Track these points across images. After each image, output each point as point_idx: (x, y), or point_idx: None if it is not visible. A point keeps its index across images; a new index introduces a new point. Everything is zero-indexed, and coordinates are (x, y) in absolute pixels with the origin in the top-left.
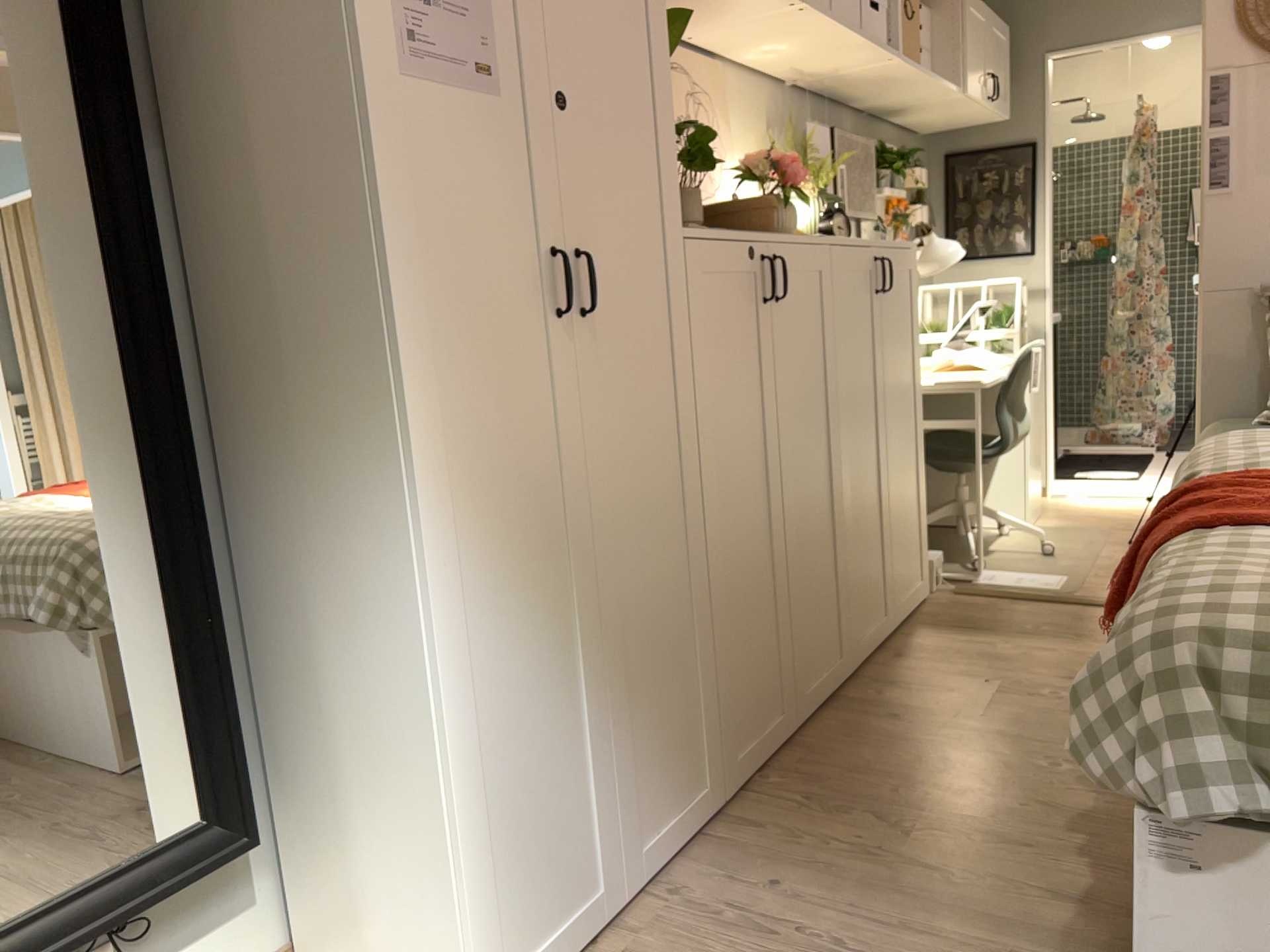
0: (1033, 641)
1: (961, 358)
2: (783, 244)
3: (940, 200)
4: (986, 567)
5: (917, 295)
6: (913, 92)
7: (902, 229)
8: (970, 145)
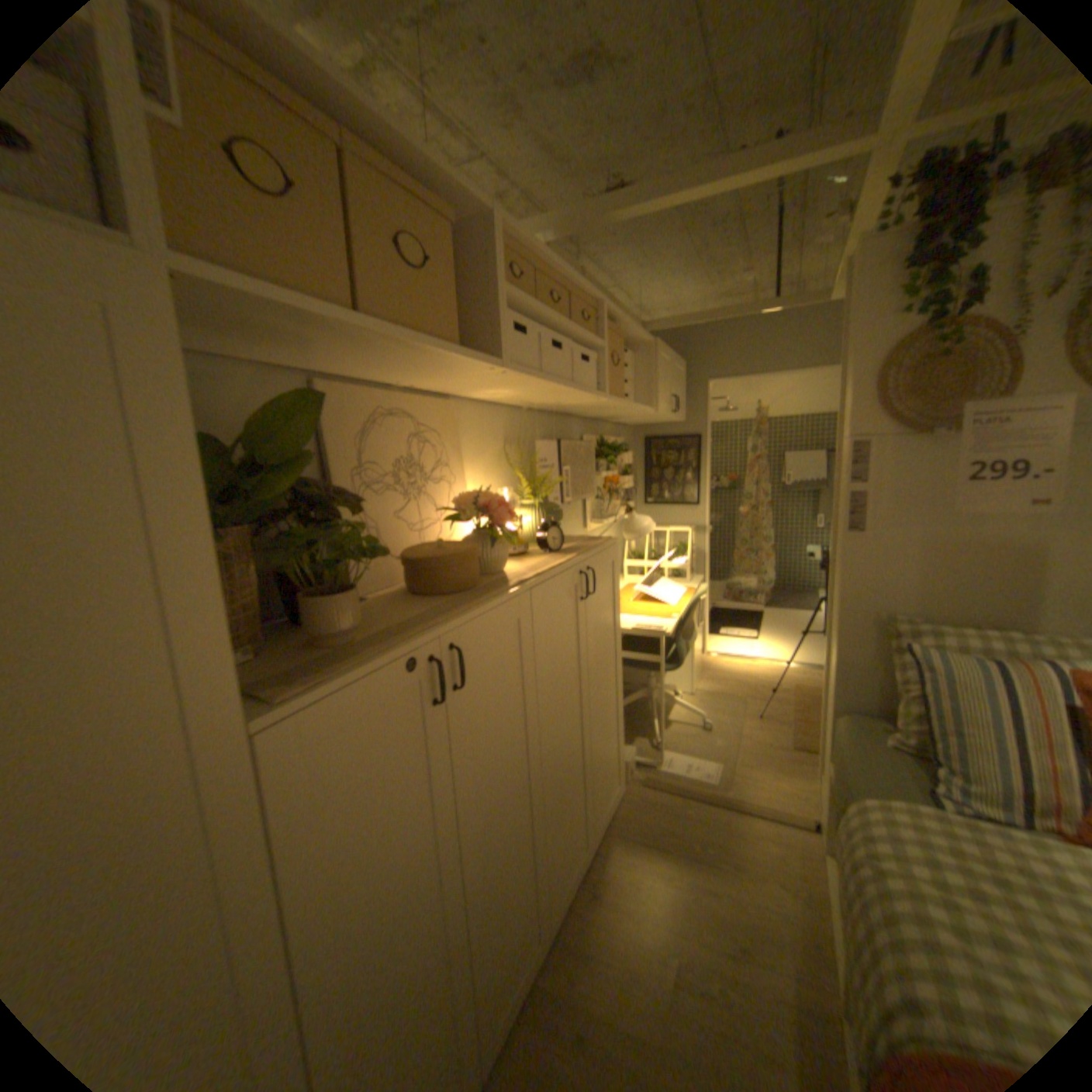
0: (699, 874)
1: (651, 593)
2: (465, 624)
3: (641, 465)
4: (665, 747)
5: (617, 577)
6: (620, 410)
7: (616, 490)
8: (660, 431)
